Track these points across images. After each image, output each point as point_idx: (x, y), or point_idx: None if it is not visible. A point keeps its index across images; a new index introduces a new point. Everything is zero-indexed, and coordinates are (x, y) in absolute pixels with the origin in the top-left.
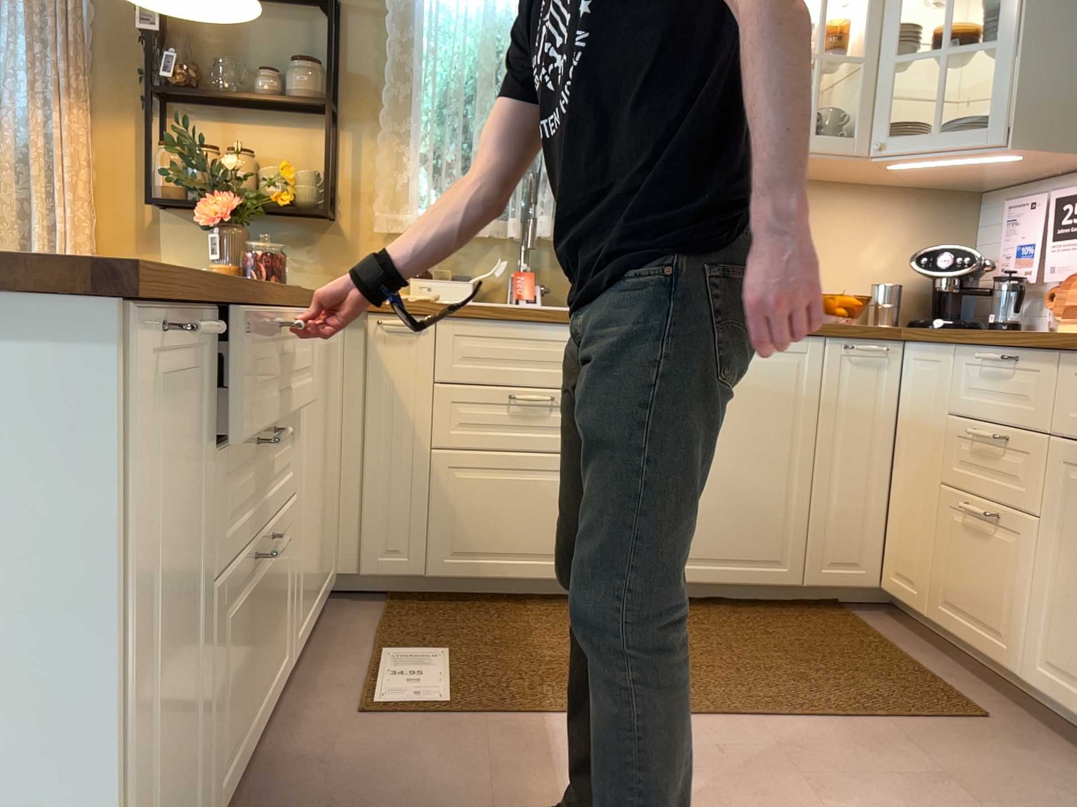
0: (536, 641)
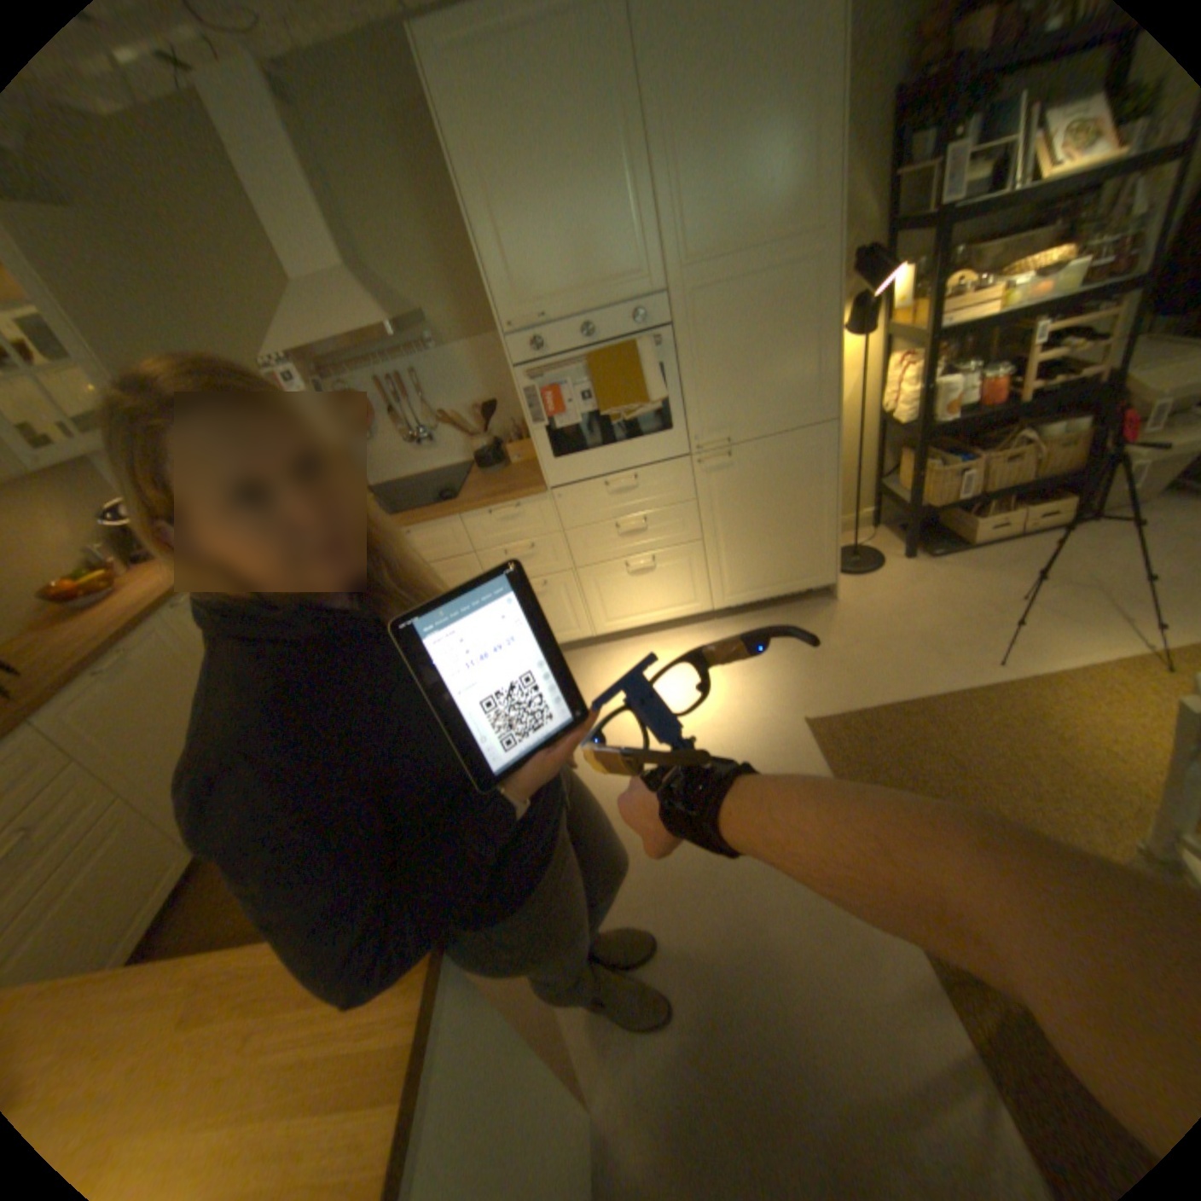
0: (225, 932)
